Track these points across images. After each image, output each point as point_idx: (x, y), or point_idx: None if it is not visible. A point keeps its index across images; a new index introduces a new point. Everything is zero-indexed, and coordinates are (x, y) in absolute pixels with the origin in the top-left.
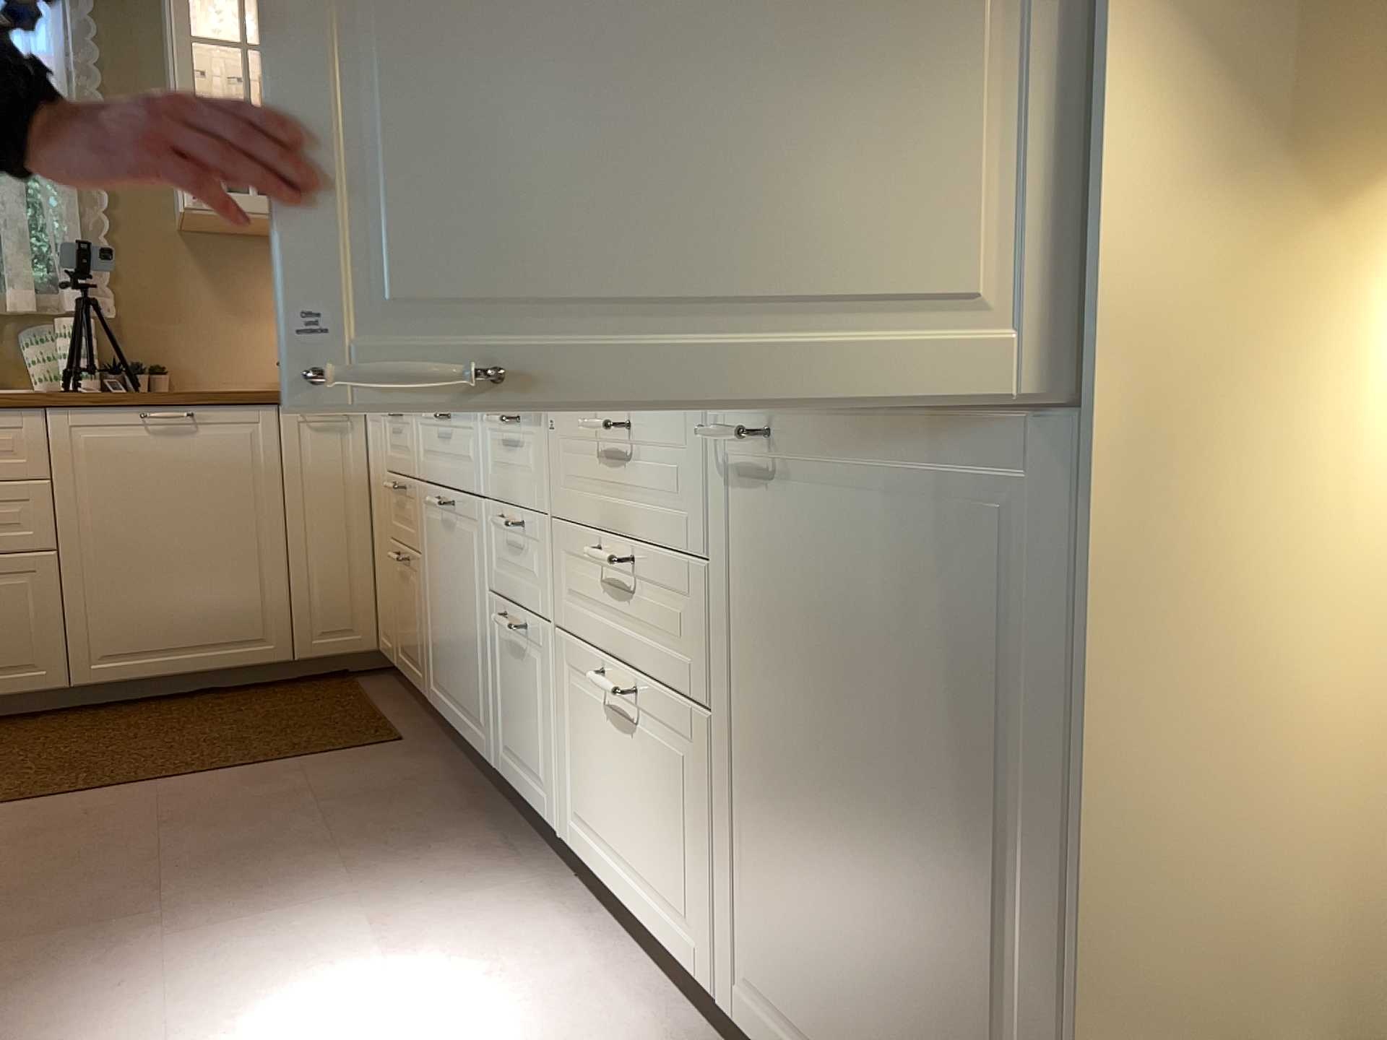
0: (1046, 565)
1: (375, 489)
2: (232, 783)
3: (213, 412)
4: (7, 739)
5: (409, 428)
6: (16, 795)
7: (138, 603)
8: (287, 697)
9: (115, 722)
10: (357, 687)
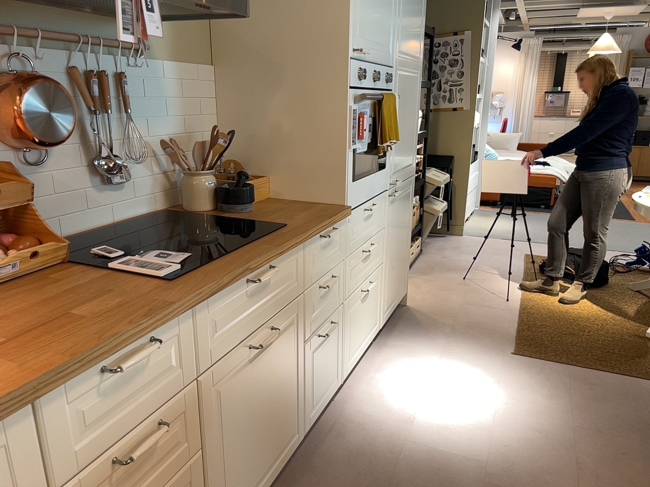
0: (411, 195)
1: None
2: None
3: None
4: None
5: (166, 347)
6: None
7: None
8: None
9: None
10: None
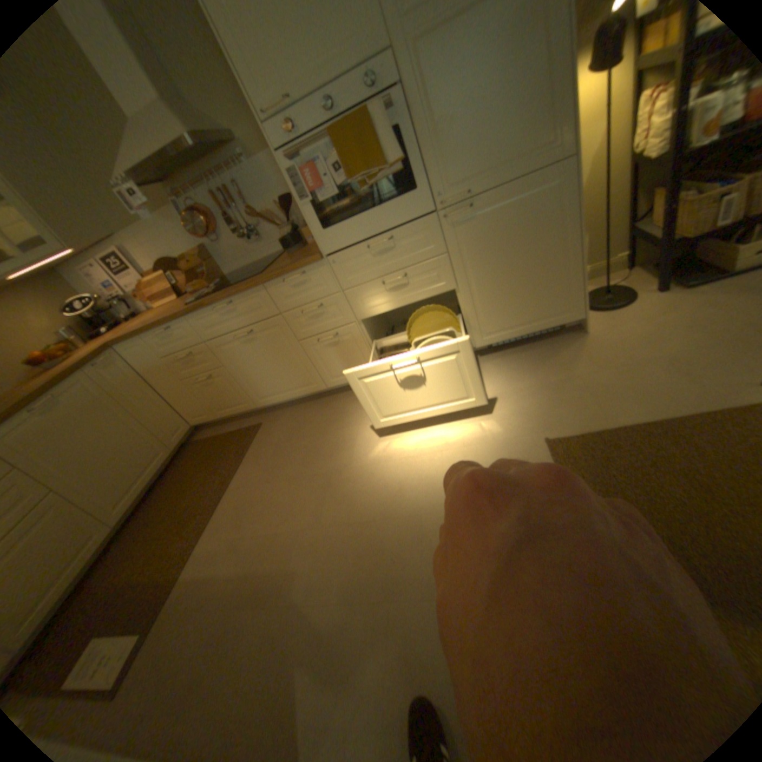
0: (564, 189)
1: (149, 373)
2: (249, 467)
3: (58, 388)
4: (120, 559)
5: (181, 329)
6: (192, 539)
7: (105, 480)
8: (188, 460)
9: (148, 518)
10: (203, 439)
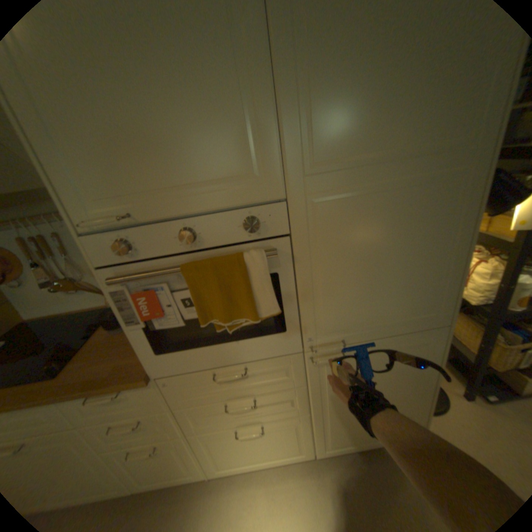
0: (431, 351)
1: None
2: None
3: None
4: None
5: None
6: None
7: None
8: None
9: None
10: None
